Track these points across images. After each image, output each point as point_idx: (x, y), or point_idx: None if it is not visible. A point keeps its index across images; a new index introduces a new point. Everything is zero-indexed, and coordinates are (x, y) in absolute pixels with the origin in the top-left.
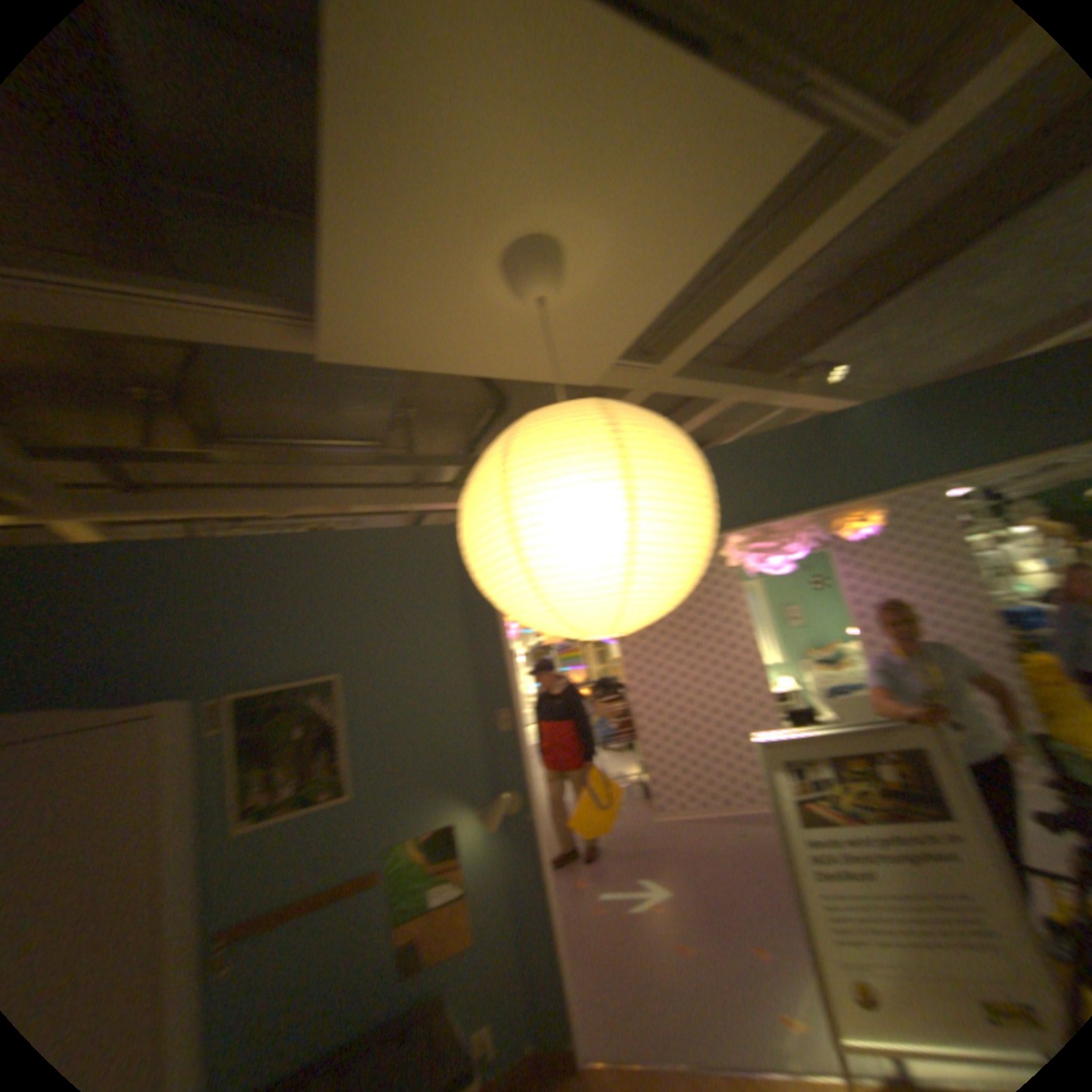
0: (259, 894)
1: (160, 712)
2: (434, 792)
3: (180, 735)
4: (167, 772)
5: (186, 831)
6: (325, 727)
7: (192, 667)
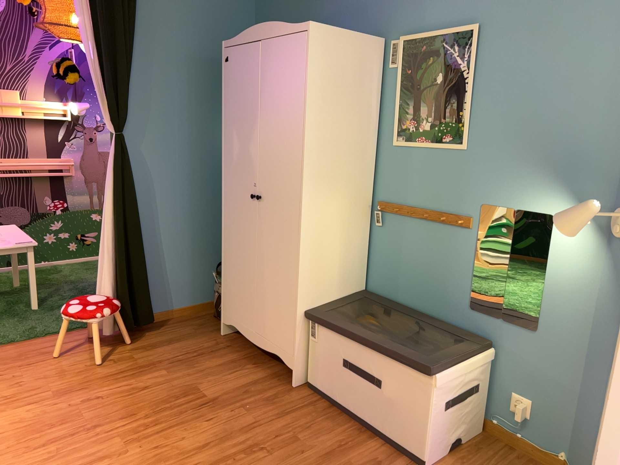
0: (406, 190)
1: (331, 31)
2: (549, 174)
3: (375, 60)
4: (340, 75)
5: (379, 130)
6: (465, 76)
7: (394, 10)
